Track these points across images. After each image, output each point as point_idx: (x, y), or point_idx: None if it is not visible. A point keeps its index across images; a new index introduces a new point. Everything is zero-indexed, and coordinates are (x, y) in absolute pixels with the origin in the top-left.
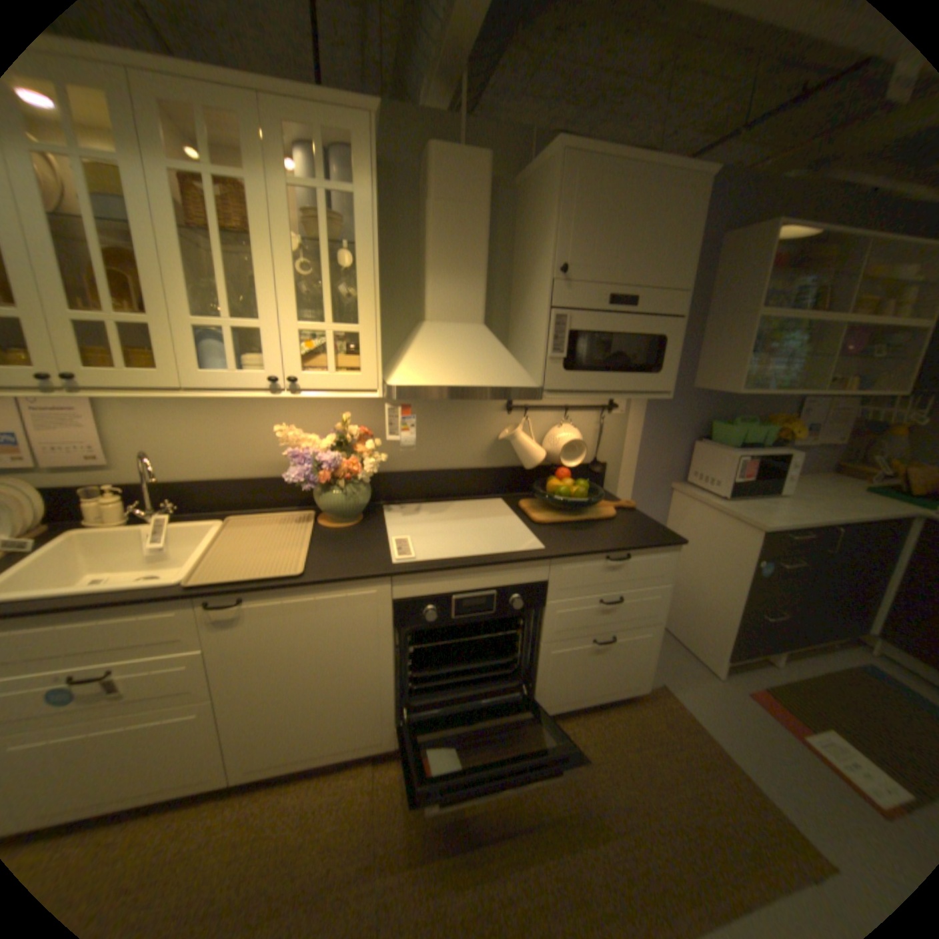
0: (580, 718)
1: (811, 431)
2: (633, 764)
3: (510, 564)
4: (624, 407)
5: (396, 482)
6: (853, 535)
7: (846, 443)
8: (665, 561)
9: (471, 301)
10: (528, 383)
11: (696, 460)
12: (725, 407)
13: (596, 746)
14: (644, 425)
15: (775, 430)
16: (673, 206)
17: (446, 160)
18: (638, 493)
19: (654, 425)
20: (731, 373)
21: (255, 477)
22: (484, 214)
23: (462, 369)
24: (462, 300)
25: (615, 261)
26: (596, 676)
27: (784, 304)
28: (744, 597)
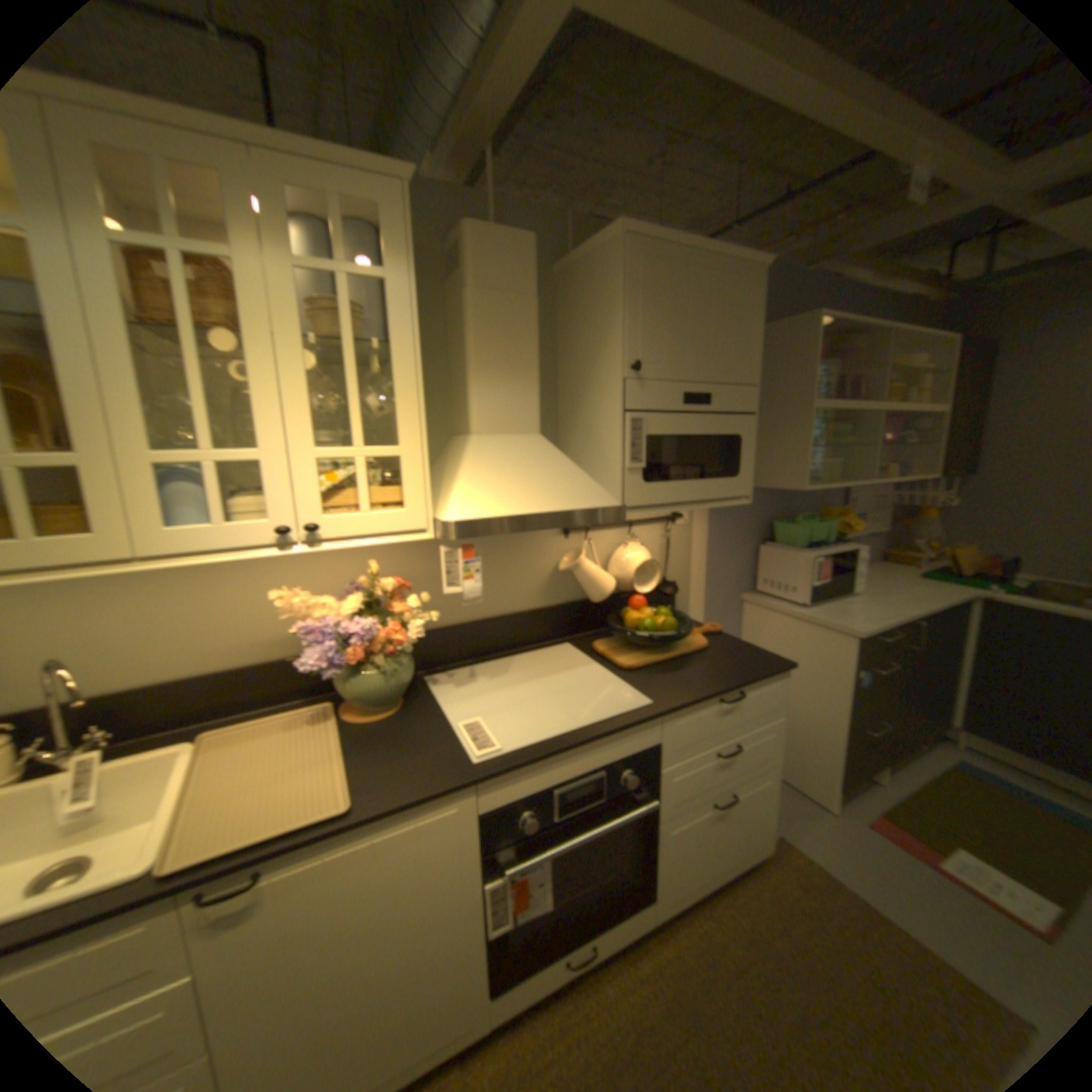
0: (702, 907)
1: (865, 522)
2: (782, 953)
3: (618, 732)
4: (686, 515)
5: (434, 641)
6: (929, 627)
7: (887, 530)
8: (775, 690)
9: (522, 406)
10: (607, 501)
11: (761, 565)
12: (780, 504)
13: (734, 941)
14: (706, 533)
15: (833, 525)
16: (734, 297)
17: (483, 241)
18: (708, 611)
19: (717, 532)
20: (790, 469)
21: (234, 665)
22: (530, 304)
23: (528, 491)
24: (512, 406)
25: (684, 356)
26: (718, 849)
27: (828, 395)
28: (845, 714)
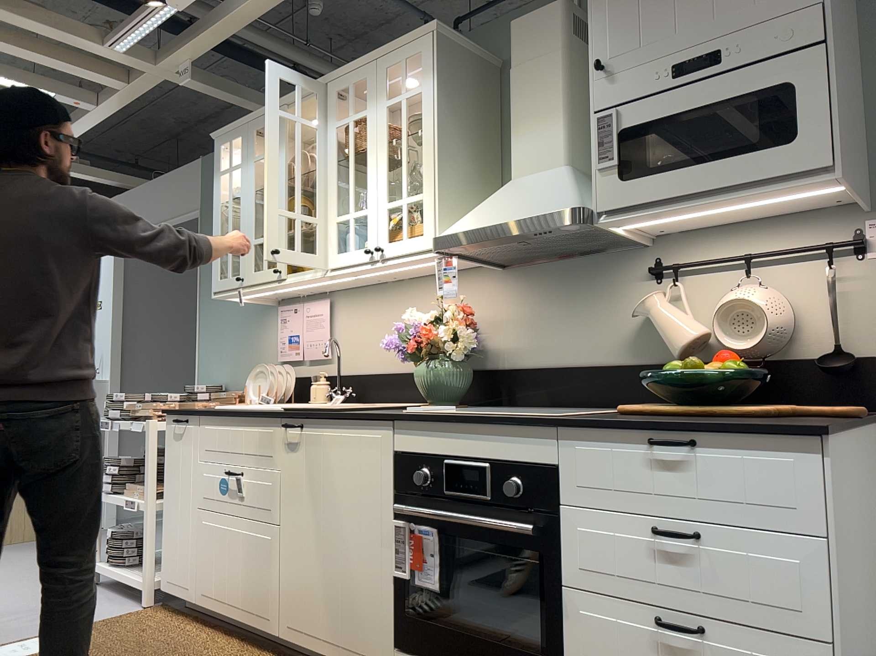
0: None
1: None
2: None
3: (499, 423)
4: None
5: (518, 380)
6: None
7: None
8: (786, 468)
9: (548, 145)
10: (565, 206)
11: None
12: None
13: None
14: None
15: None
16: None
17: (520, 32)
18: None
19: None
20: None
21: (407, 371)
22: (556, 58)
23: (504, 210)
24: (540, 148)
25: (667, 29)
26: None
27: None
28: None
